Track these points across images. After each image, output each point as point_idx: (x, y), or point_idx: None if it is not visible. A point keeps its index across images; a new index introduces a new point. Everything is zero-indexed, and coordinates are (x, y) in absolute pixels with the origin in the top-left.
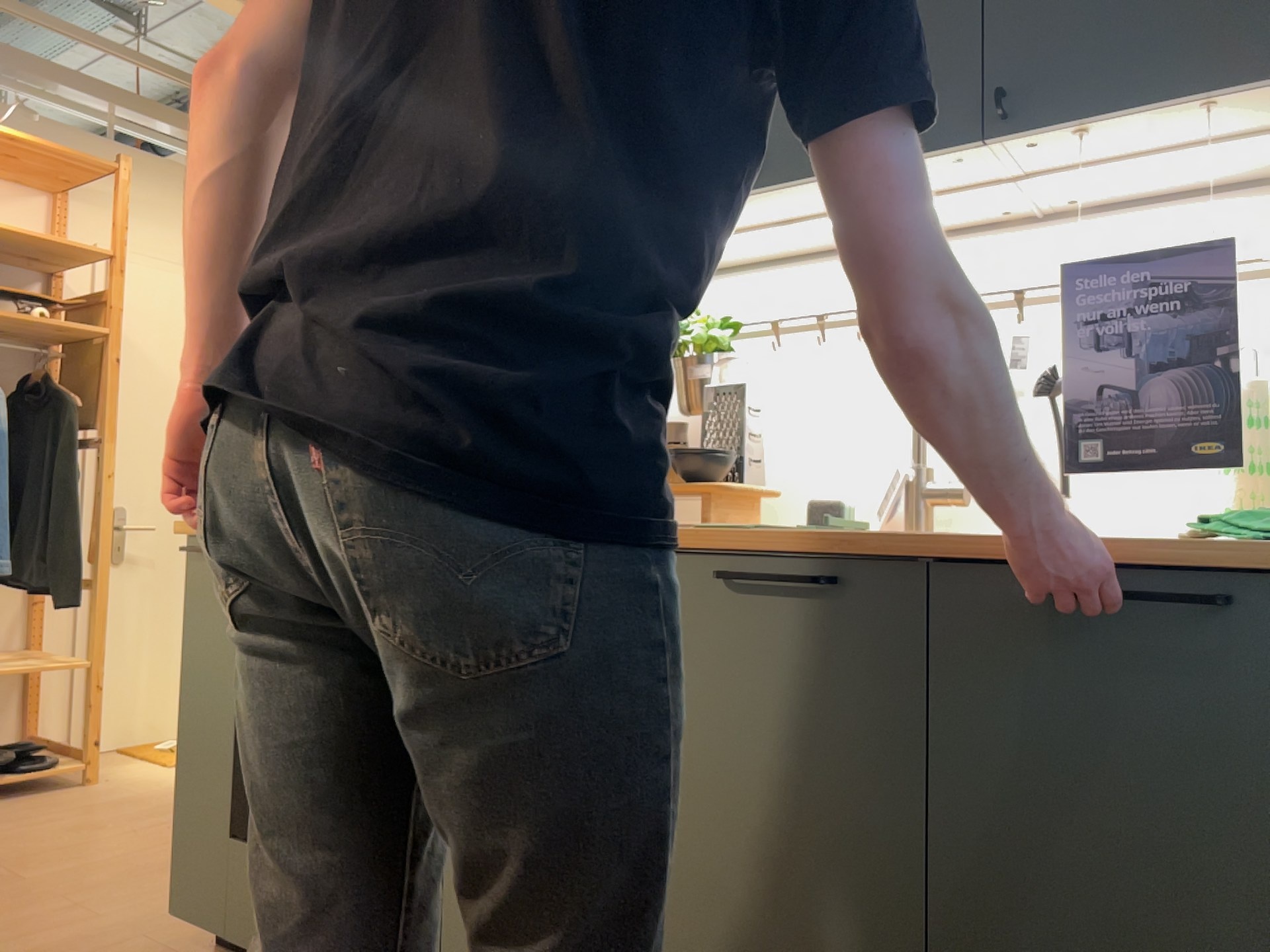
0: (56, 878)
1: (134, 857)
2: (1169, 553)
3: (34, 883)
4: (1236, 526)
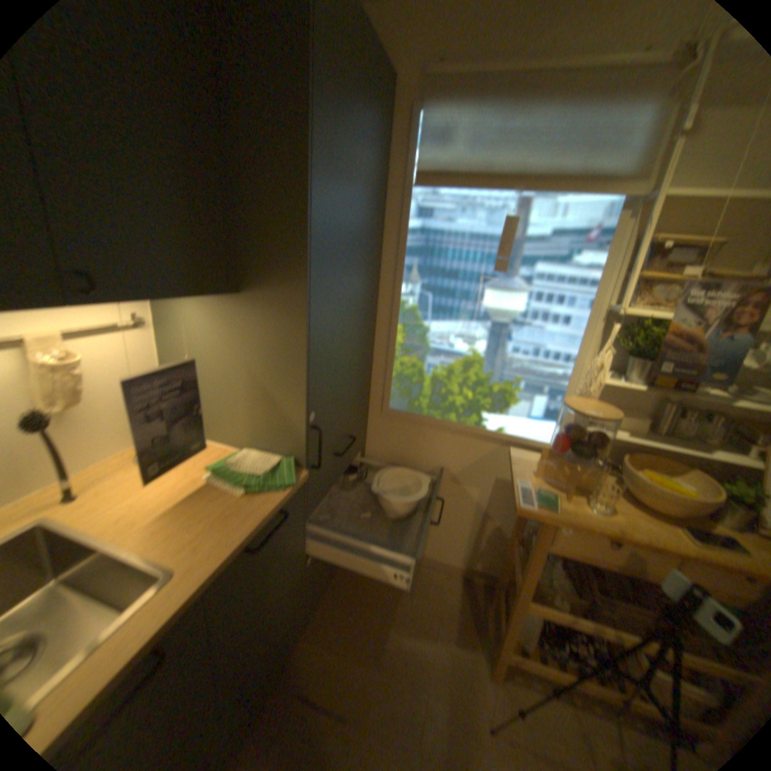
0: None
1: None
2: (263, 513)
3: None
4: (262, 488)
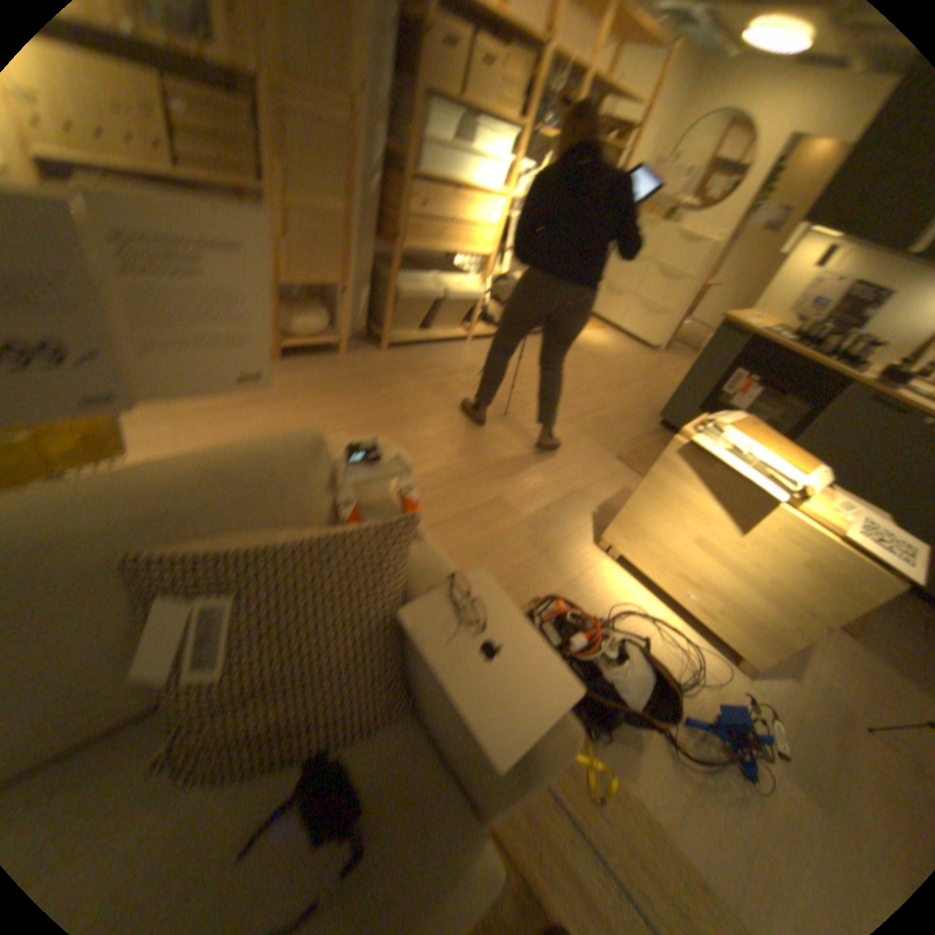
0: (593, 380)
1: (604, 377)
2: None
3: (589, 381)
4: None
